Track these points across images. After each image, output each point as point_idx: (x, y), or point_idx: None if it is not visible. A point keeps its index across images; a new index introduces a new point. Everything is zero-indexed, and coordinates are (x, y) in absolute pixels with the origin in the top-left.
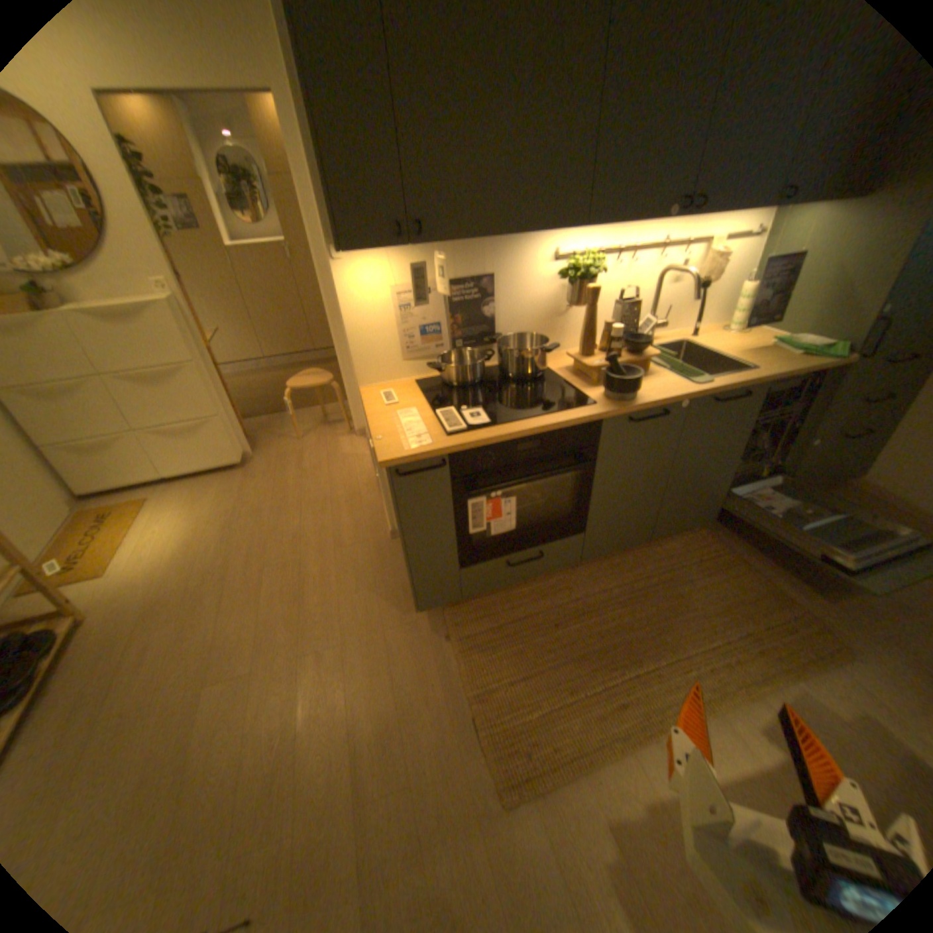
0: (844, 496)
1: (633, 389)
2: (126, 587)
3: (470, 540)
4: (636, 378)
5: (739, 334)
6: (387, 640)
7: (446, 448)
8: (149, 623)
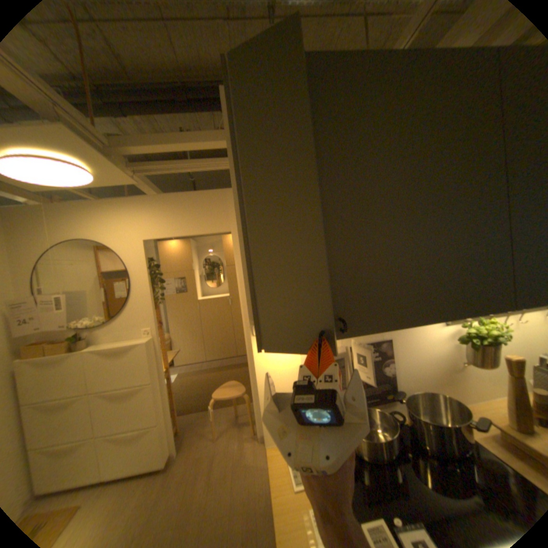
0: None
1: None
2: None
3: None
4: None
5: None
6: None
7: None
8: None
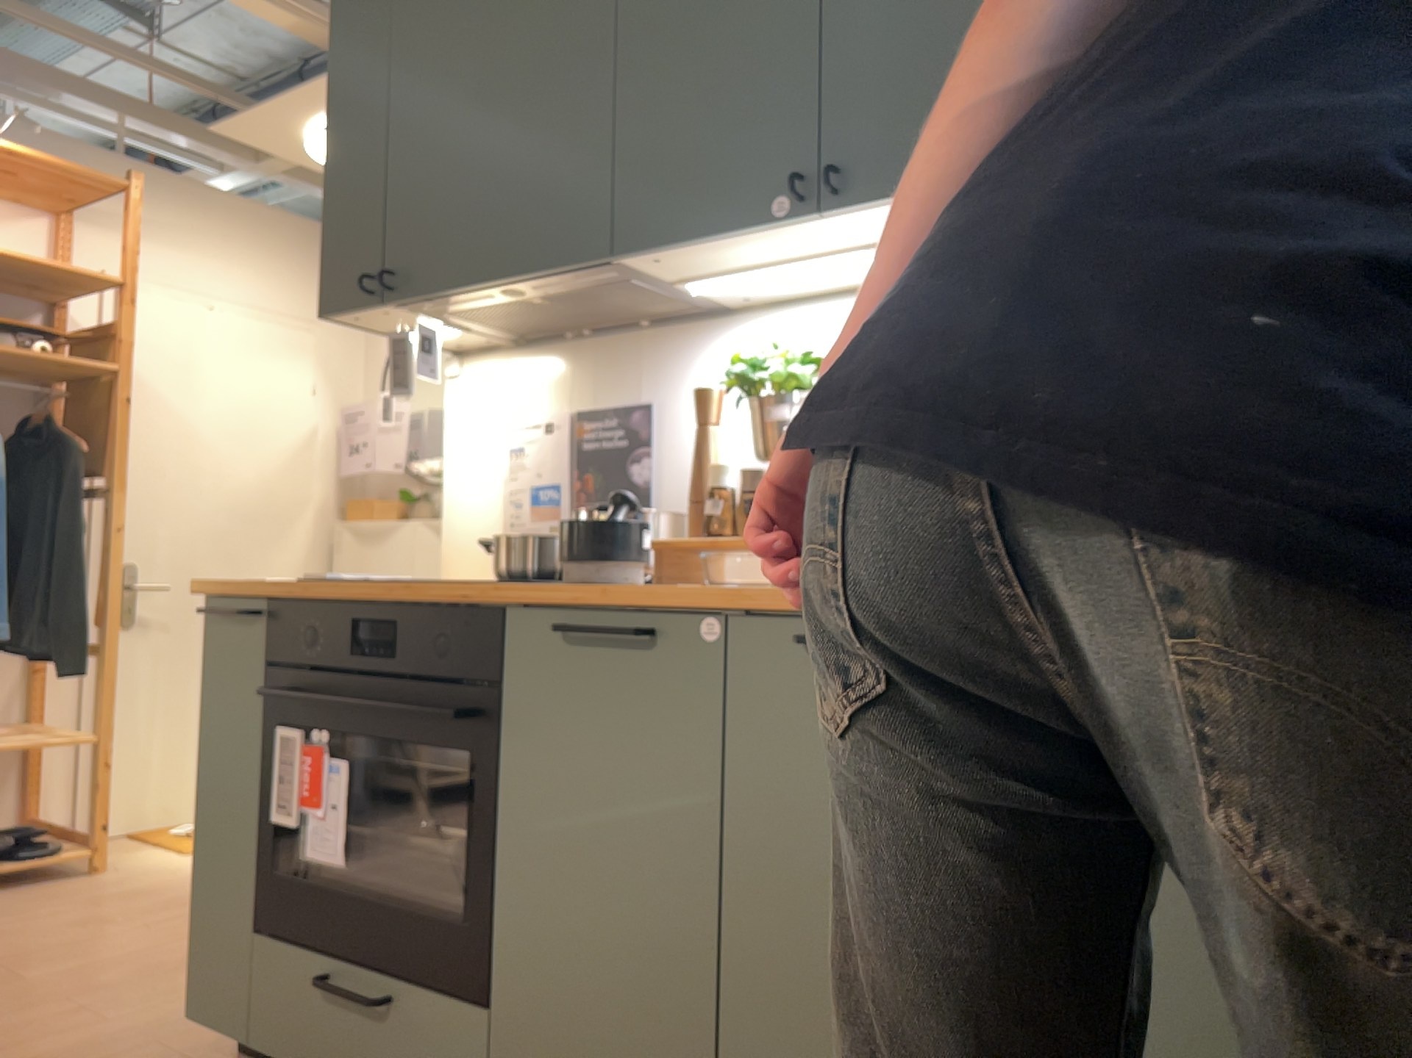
0: None
1: (607, 565)
2: (171, 870)
3: (302, 873)
4: (606, 533)
5: None
6: (130, 1056)
7: (271, 591)
8: (106, 901)
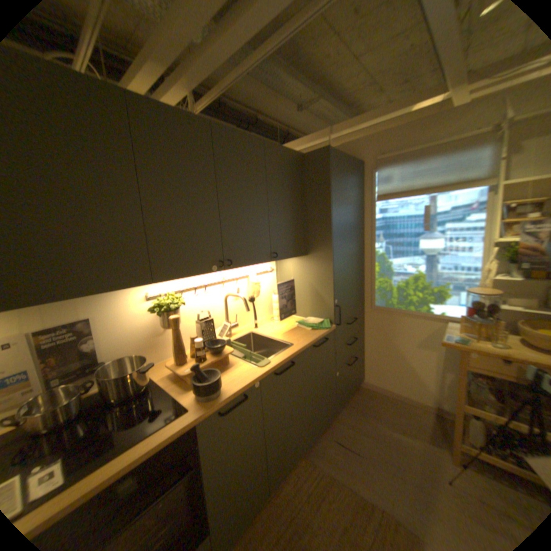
0: (362, 396)
1: (217, 388)
2: None
3: None
4: (217, 380)
5: (280, 322)
6: None
7: None
8: None
